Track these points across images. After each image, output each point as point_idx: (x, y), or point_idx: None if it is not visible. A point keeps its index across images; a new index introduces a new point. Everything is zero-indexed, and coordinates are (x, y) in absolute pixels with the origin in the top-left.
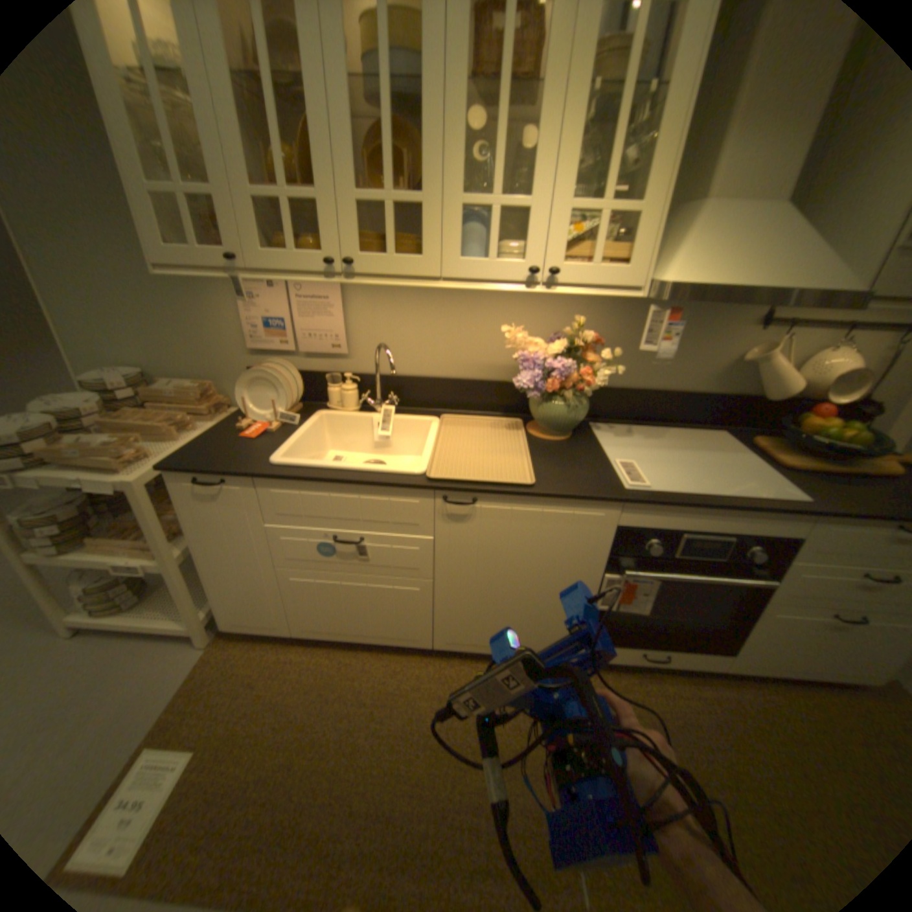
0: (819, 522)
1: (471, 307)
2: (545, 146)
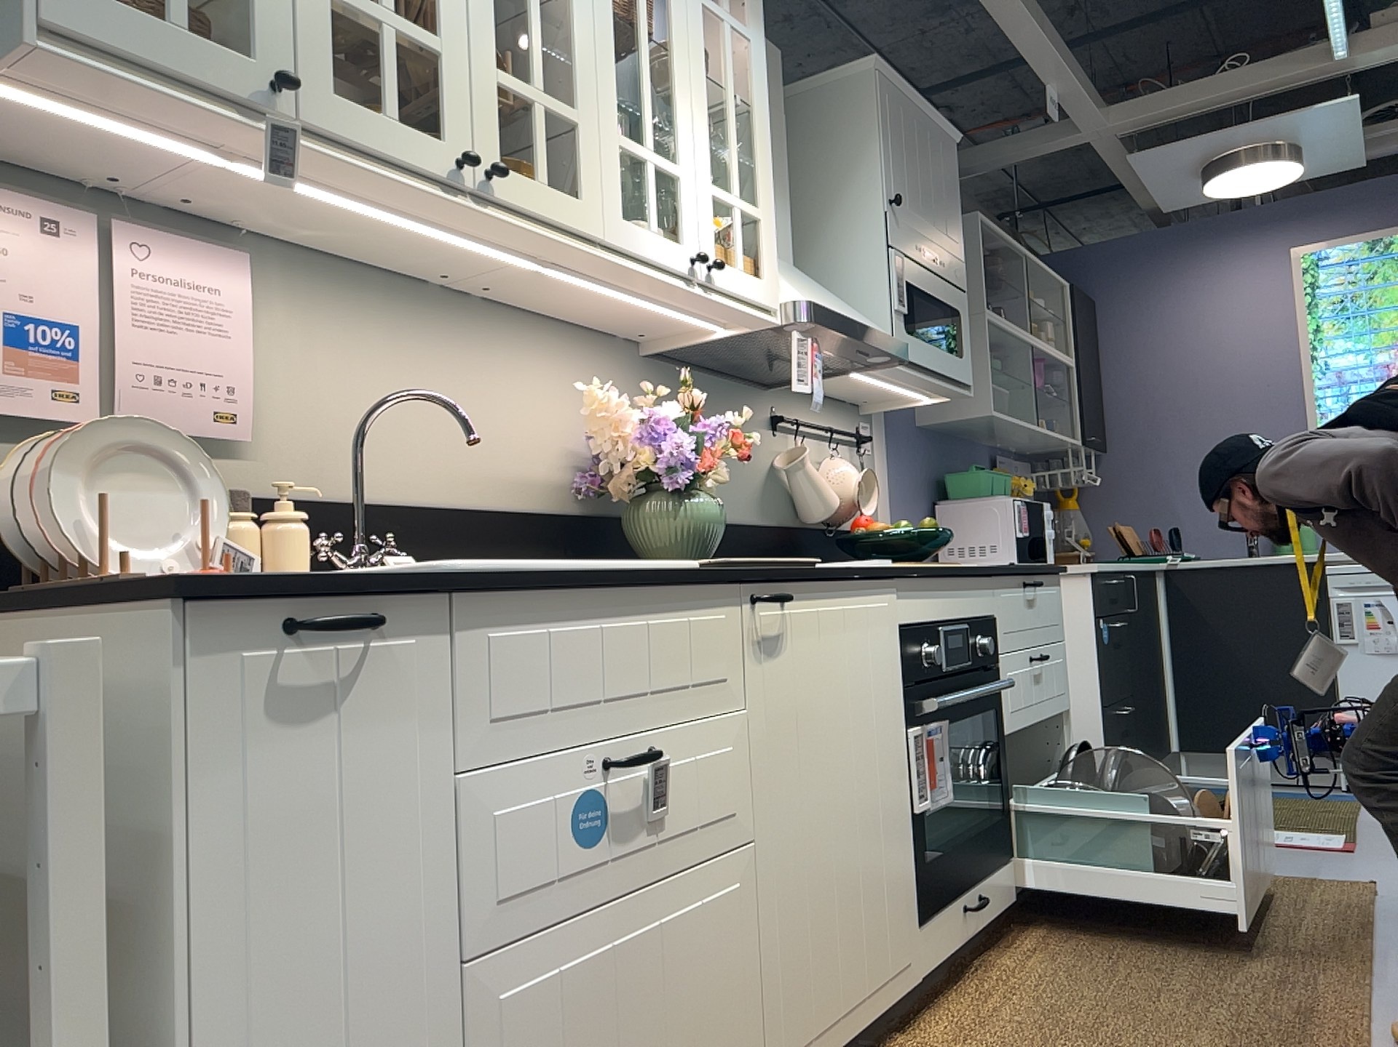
0: (995, 584)
1: (483, 359)
2: (684, 113)
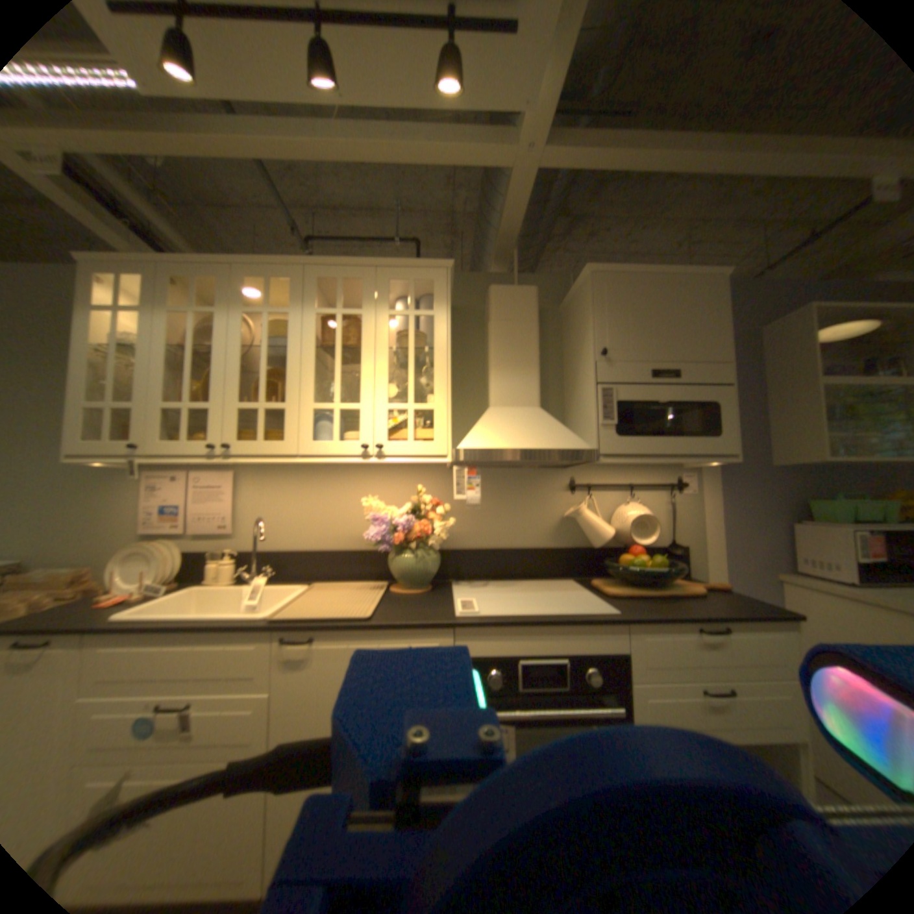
0: (629, 631)
1: (341, 489)
2: (364, 377)
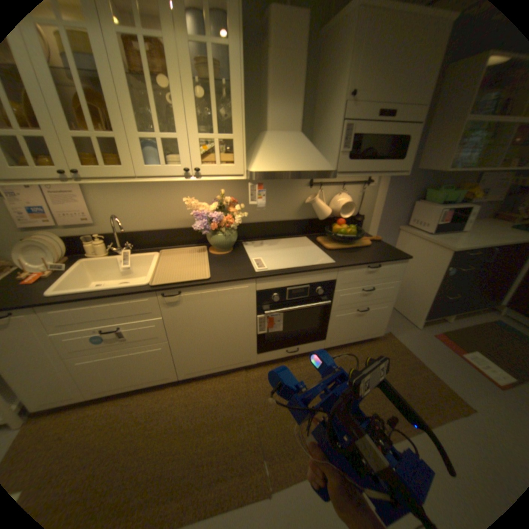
0: (339, 270)
1: (165, 189)
2: (177, 108)
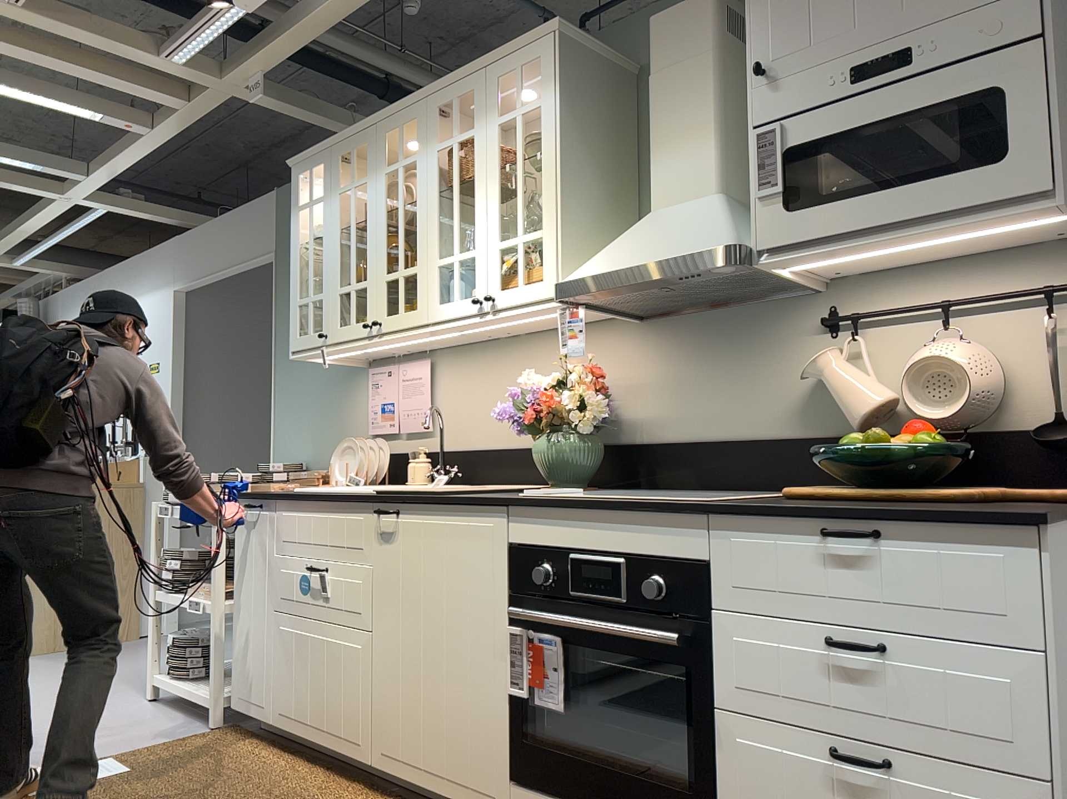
0: (709, 524)
1: (524, 366)
2: (478, 212)
